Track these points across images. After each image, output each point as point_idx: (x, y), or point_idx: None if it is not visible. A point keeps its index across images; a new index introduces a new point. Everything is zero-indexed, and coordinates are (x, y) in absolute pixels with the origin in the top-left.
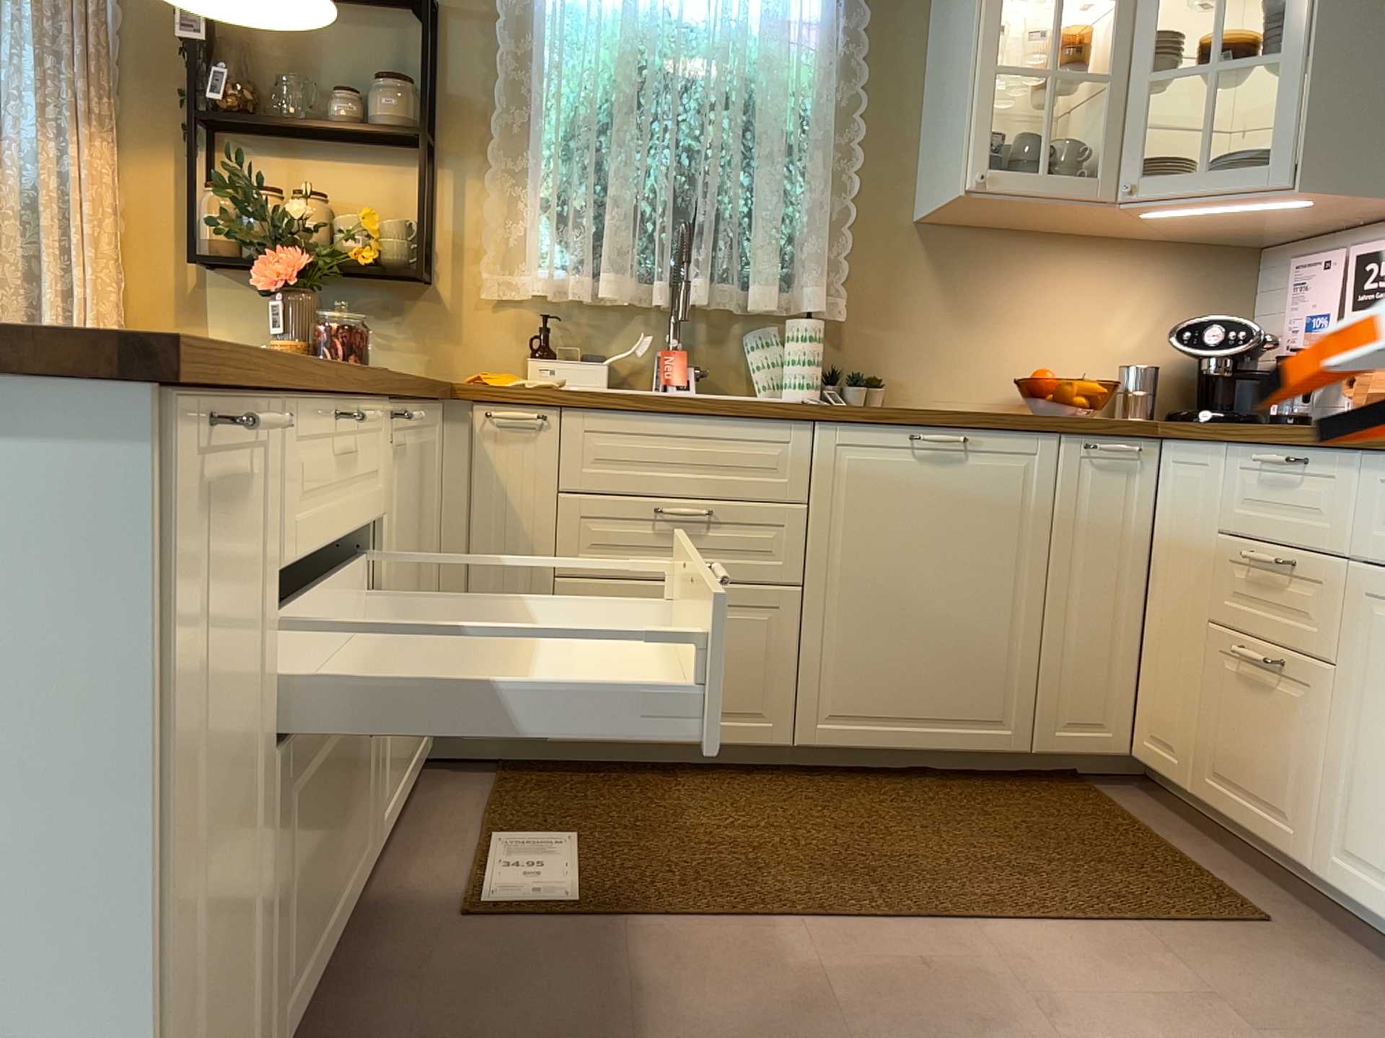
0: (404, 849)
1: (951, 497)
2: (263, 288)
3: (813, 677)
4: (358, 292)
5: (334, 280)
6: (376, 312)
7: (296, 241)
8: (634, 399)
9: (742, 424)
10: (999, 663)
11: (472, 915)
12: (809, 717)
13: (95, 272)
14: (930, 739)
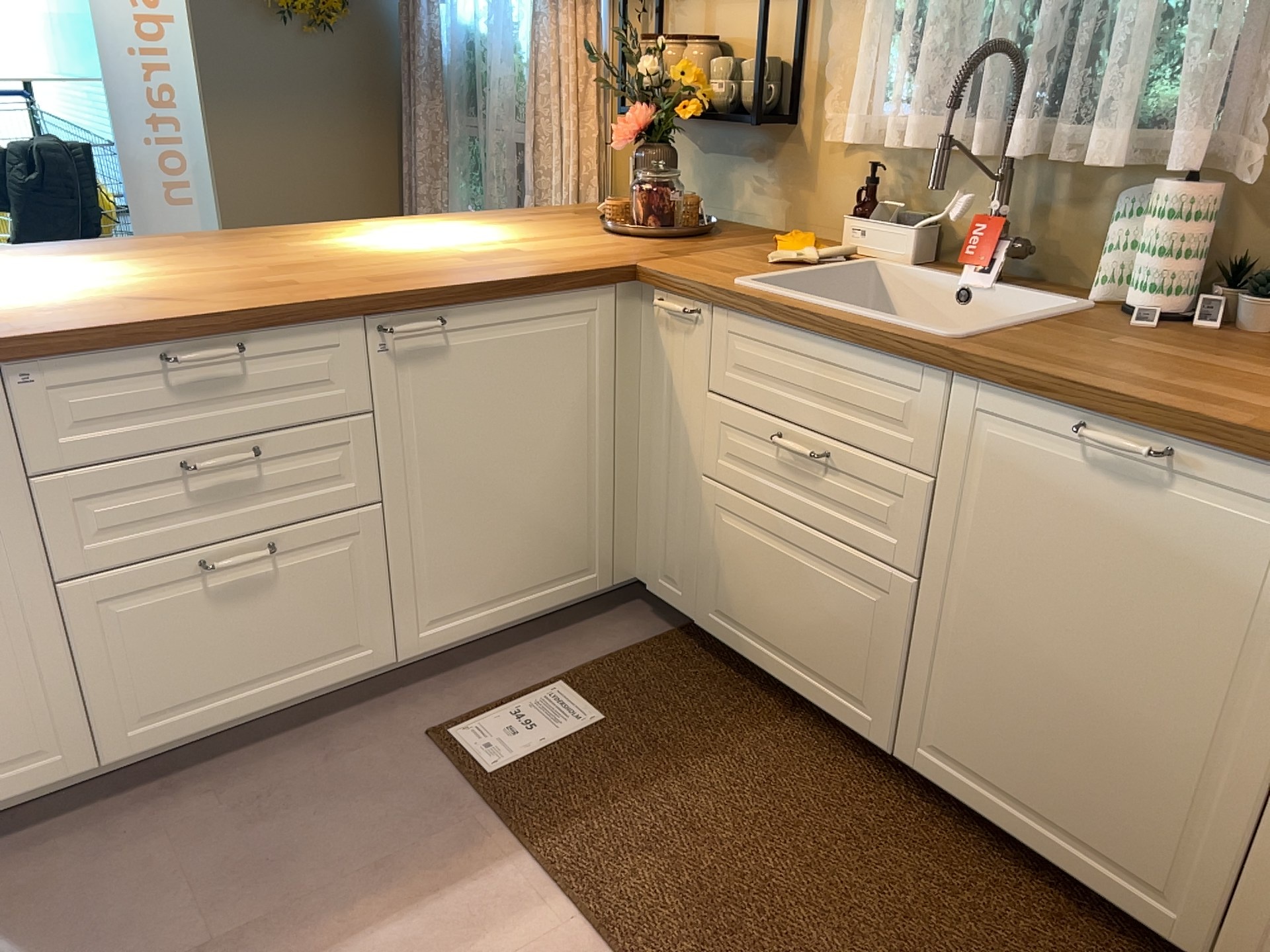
0: (505, 659)
1: (1129, 538)
2: (612, 146)
3: (916, 689)
4: (740, 135)
5: (725, 122)
6: (752, 155)
7: (642, 98)
8: (763, 306)
9: (867, 357)
10: (1170, 811)
11: (435, 735)
12: (908, 732)
13: (570, 123)
14: (1050, 849)
